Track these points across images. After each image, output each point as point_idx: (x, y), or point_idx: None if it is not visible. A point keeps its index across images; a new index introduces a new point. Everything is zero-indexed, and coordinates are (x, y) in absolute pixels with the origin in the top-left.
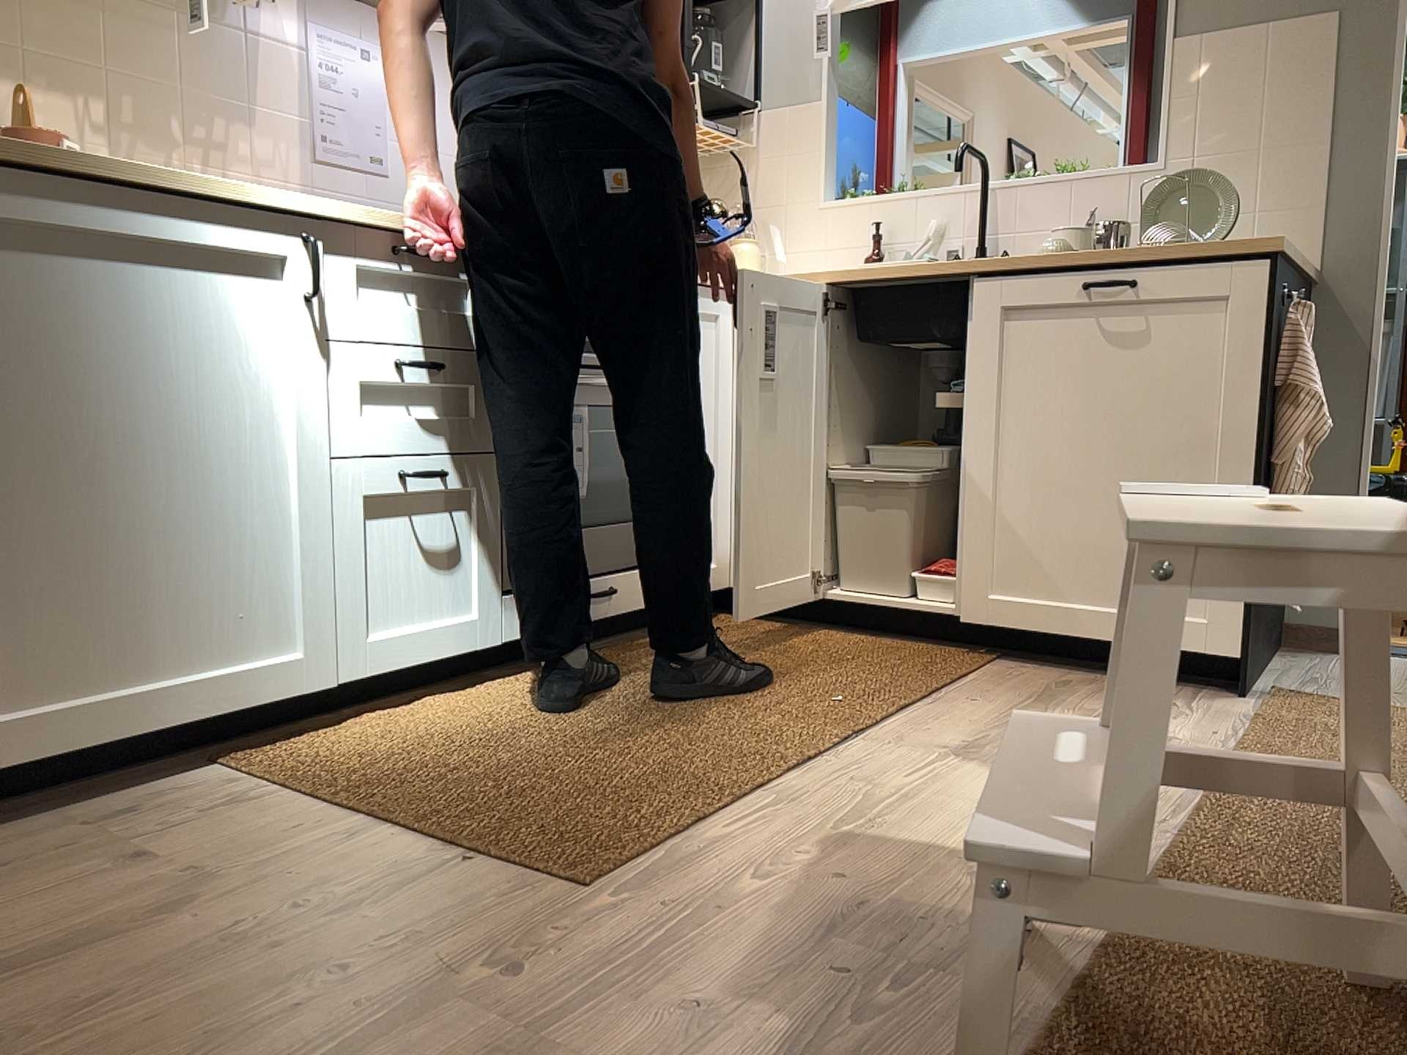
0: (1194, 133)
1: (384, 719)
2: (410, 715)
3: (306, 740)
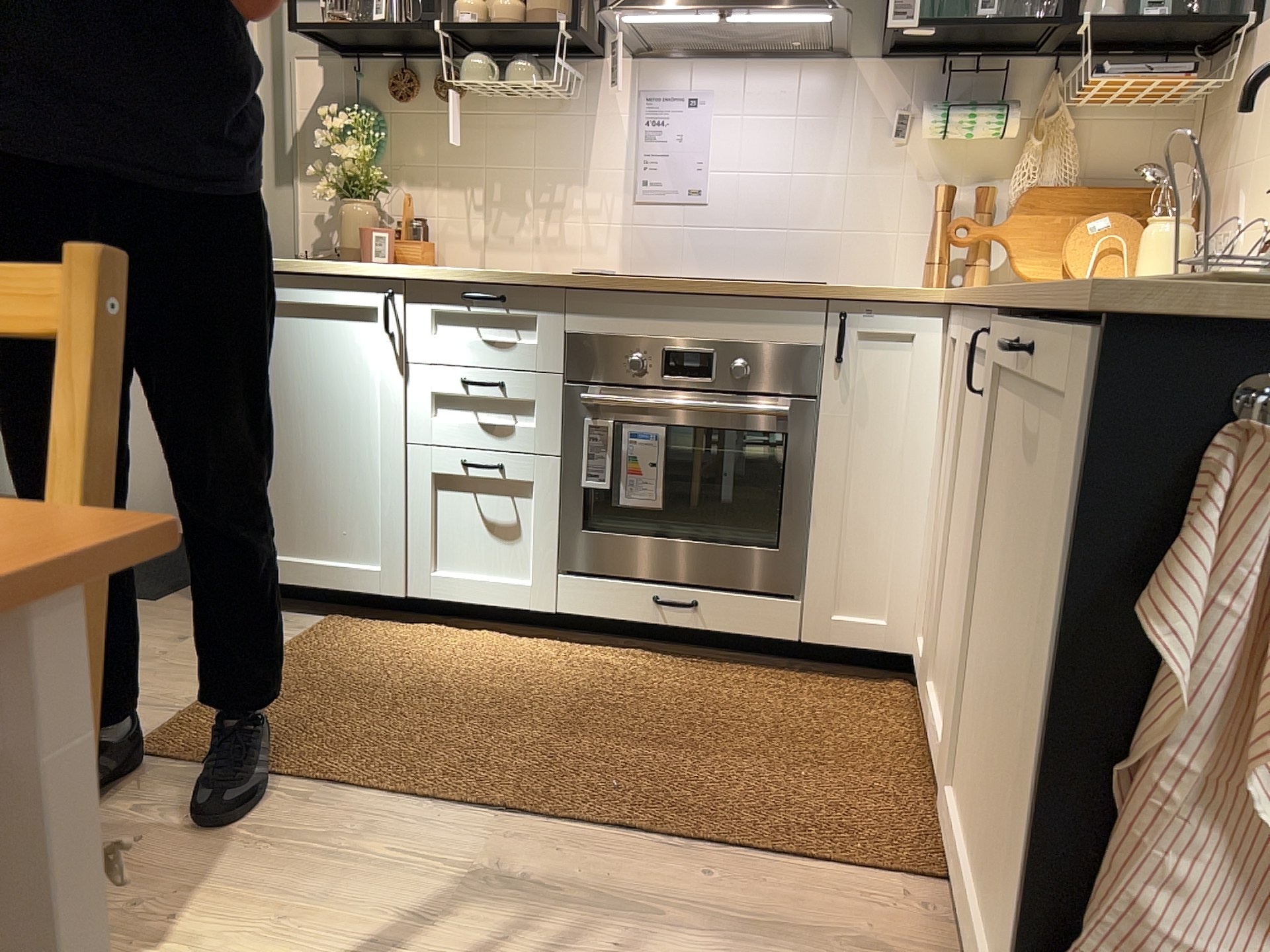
0: None
1: (441, 633)
2: (455, 637)
3: (386, 624)
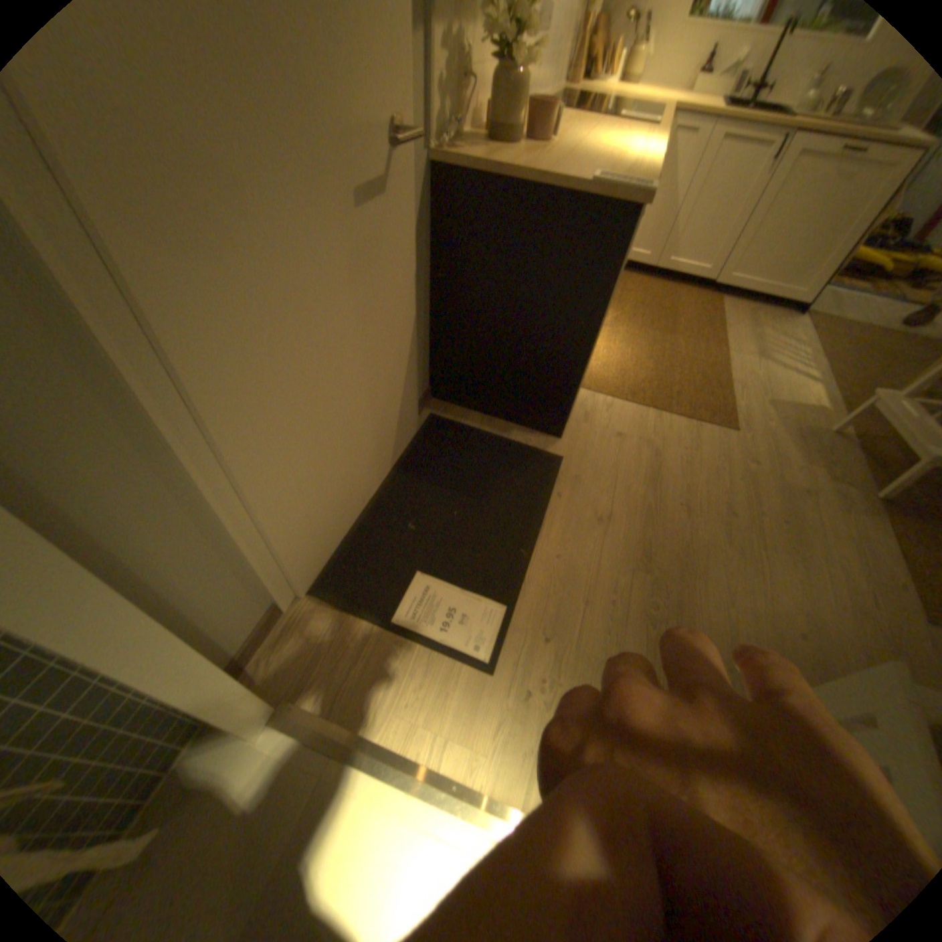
0: None
1: None
2: None
3: None
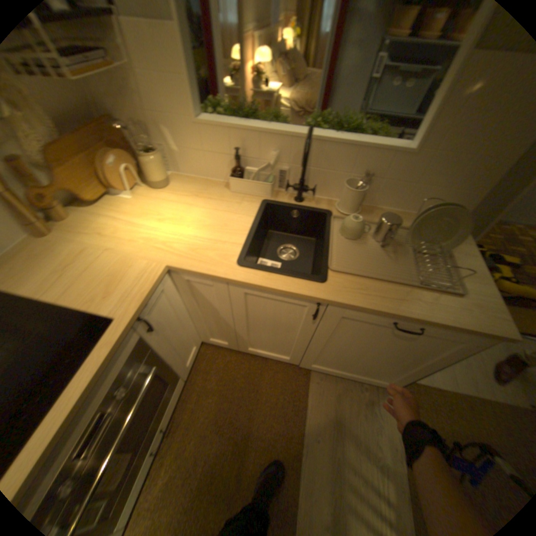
0: (448, 130)
1: None
2: None
3: None
